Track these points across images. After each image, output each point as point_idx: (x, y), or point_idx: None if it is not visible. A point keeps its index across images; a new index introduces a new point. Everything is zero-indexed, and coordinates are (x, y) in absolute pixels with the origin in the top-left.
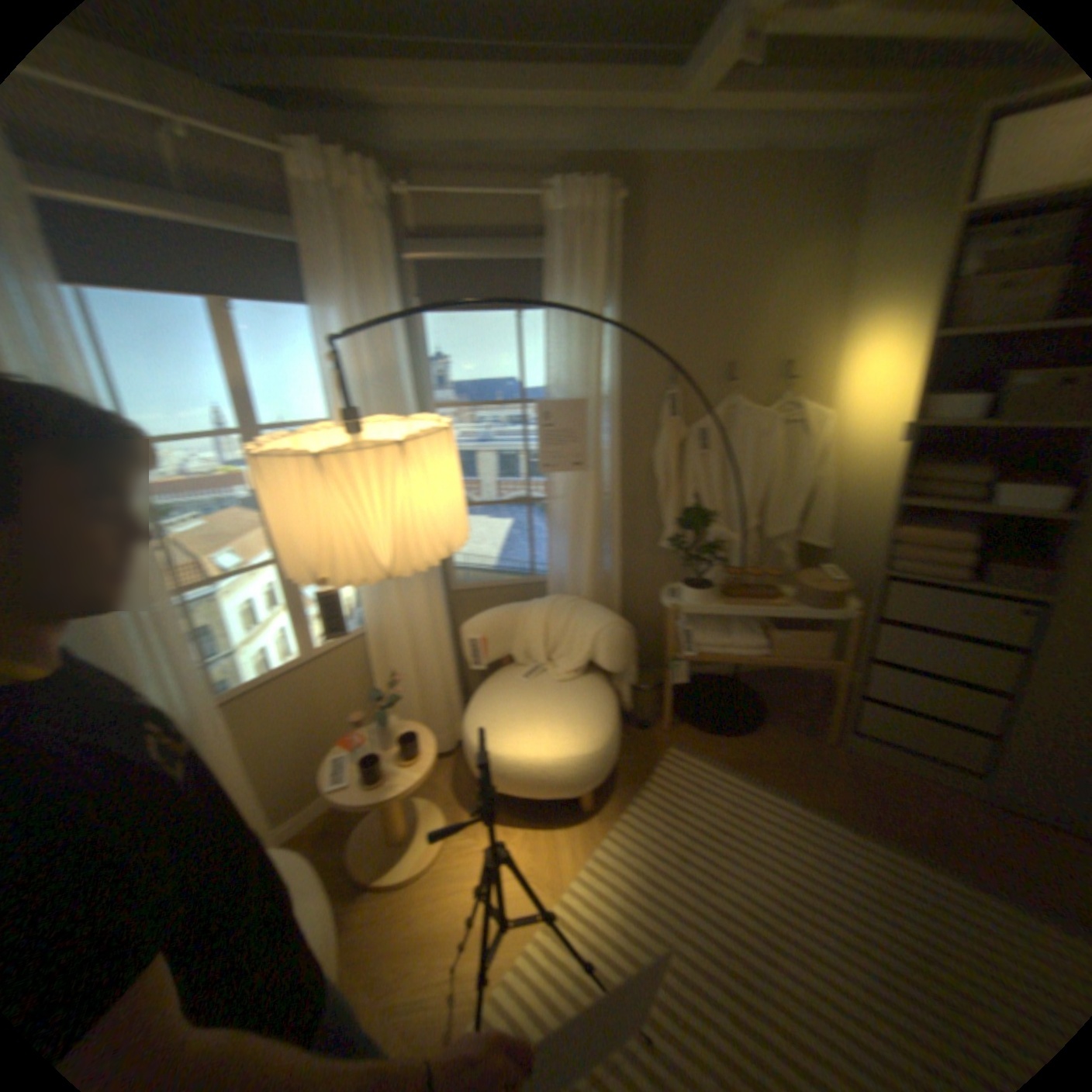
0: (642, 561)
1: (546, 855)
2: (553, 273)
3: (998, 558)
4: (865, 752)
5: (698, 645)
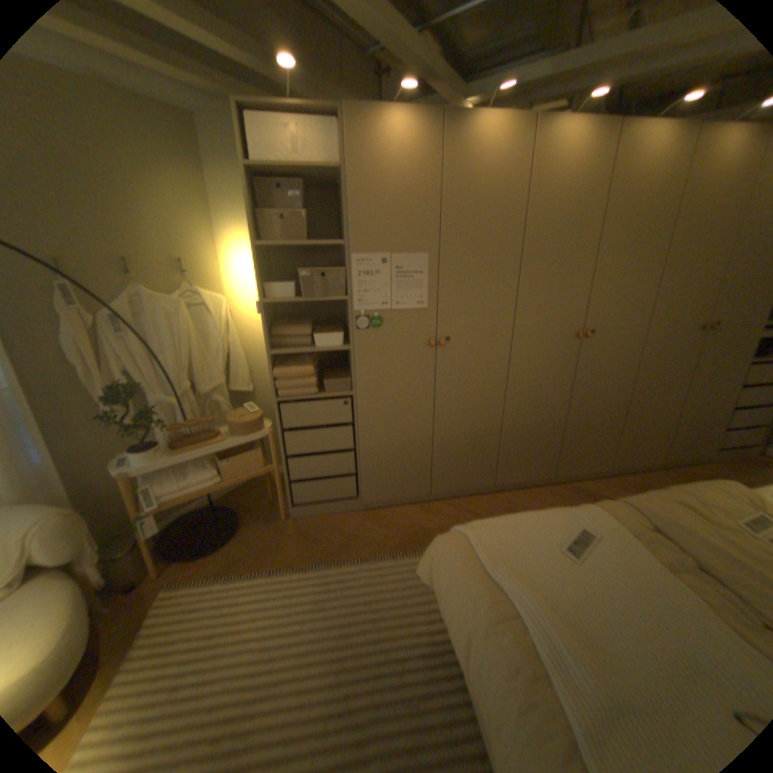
0: (83, 442)
1: None
2: None
3: (327, 376)
4: (300, 514)
5: (155, 497)
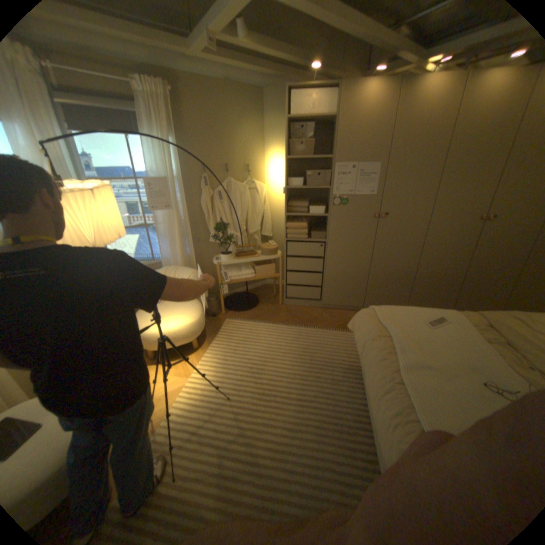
0: (202, 249)
1: (180, 367)
2: (139, 119)
3: (312, 231)
4: (289, 303)
5: (228, 277)
